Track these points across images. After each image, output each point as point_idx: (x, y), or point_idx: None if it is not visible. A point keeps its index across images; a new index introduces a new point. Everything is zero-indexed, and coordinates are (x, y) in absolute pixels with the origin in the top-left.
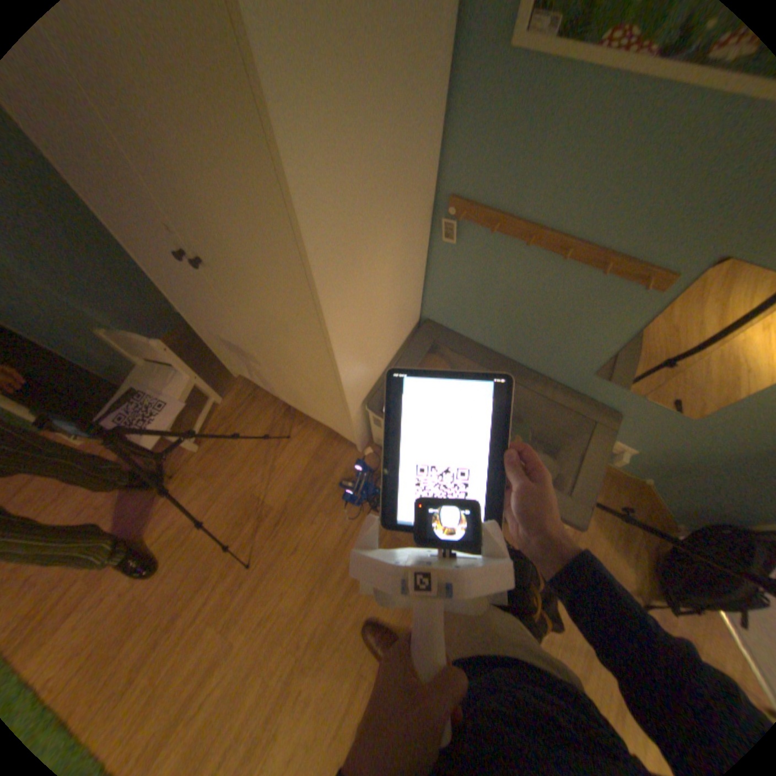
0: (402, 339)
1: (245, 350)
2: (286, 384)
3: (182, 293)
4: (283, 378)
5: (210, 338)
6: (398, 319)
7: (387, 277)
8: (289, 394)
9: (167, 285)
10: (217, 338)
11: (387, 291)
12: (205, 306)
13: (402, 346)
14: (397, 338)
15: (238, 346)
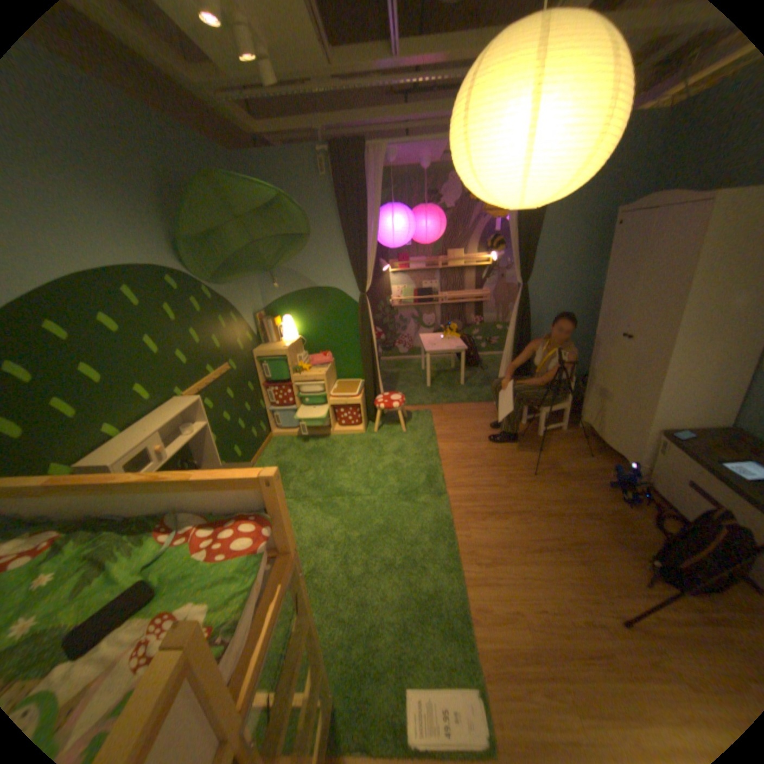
0: (709, 420)
1: (610, 392)
2: (614, 425)
3: (602, 361)
4: (615, 420)
5: (591, 391)
6: (710, 399)
7: (710, 362)
8: (610, 435)
9: (597, 358)
10: (596, 389)
11: (708, 370)
12: (609, 365)
13: (707, 427)
14: (705, 414)
15: (607, 390)
